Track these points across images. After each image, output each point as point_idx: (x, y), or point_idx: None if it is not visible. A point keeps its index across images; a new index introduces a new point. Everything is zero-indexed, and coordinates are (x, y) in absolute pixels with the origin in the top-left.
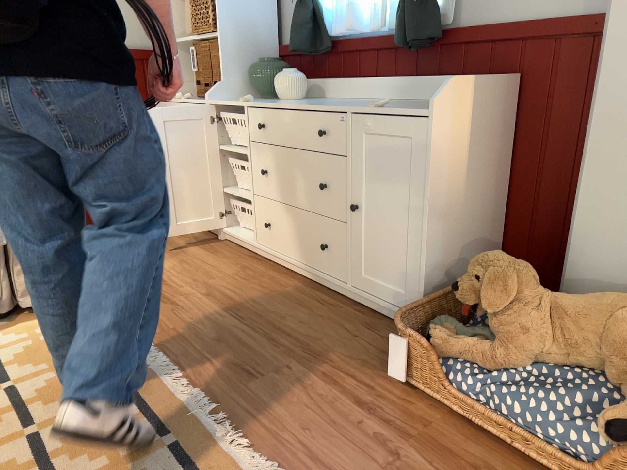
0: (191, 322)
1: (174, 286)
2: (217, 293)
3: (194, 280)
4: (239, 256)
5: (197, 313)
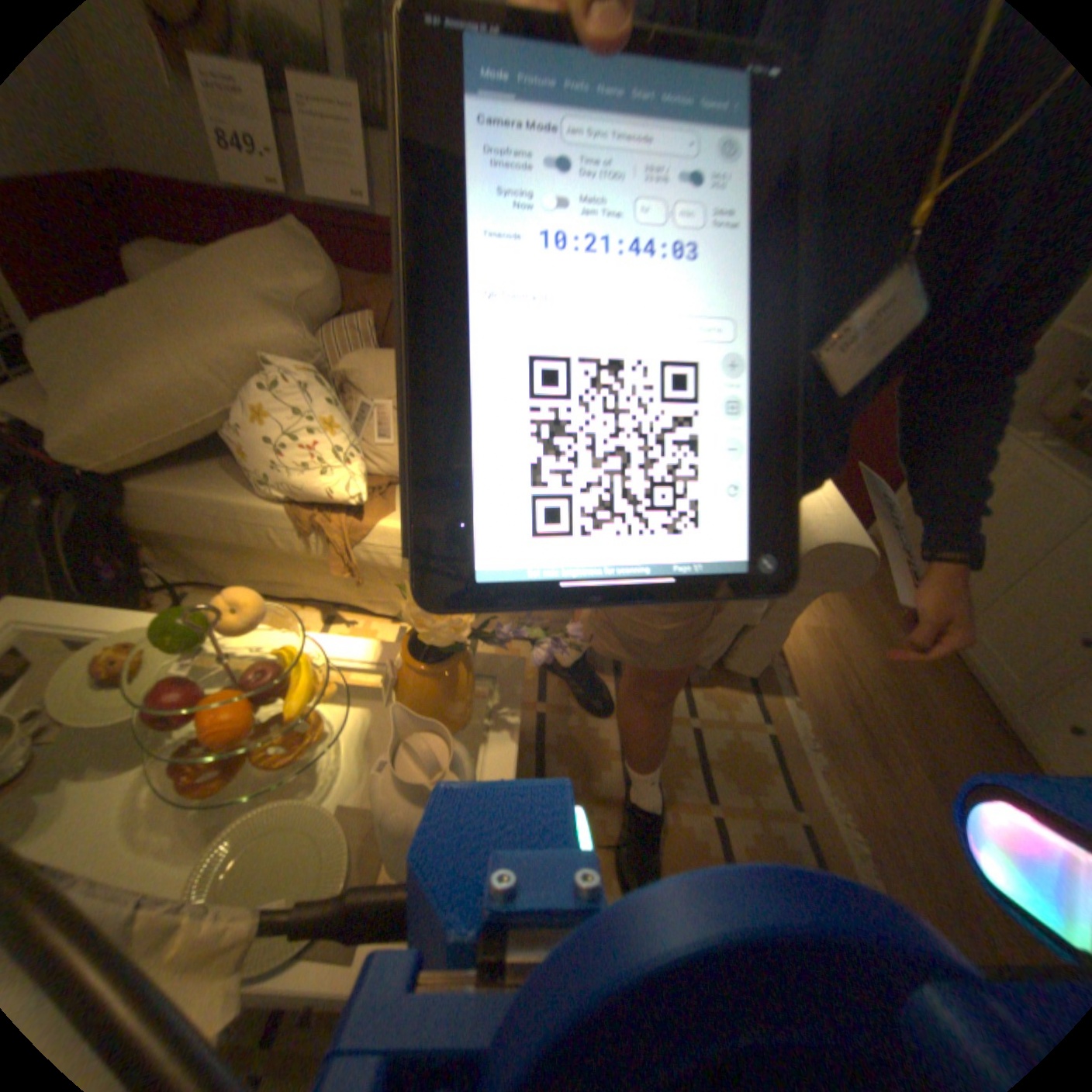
0: (916, 837)
1: (885, 724)
2: (949, 787)
3: (912, 726)
4: (974, 707)
5: (923, 819)
